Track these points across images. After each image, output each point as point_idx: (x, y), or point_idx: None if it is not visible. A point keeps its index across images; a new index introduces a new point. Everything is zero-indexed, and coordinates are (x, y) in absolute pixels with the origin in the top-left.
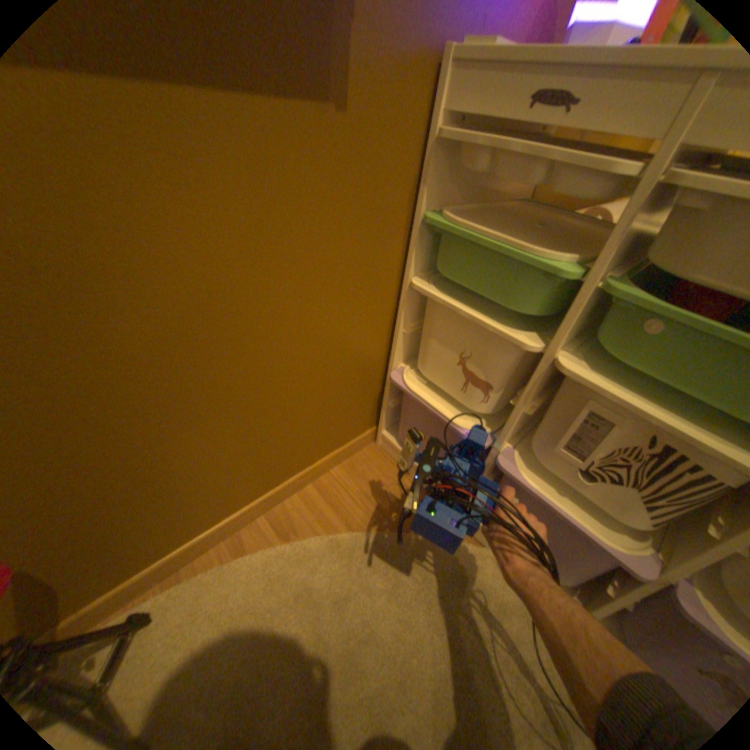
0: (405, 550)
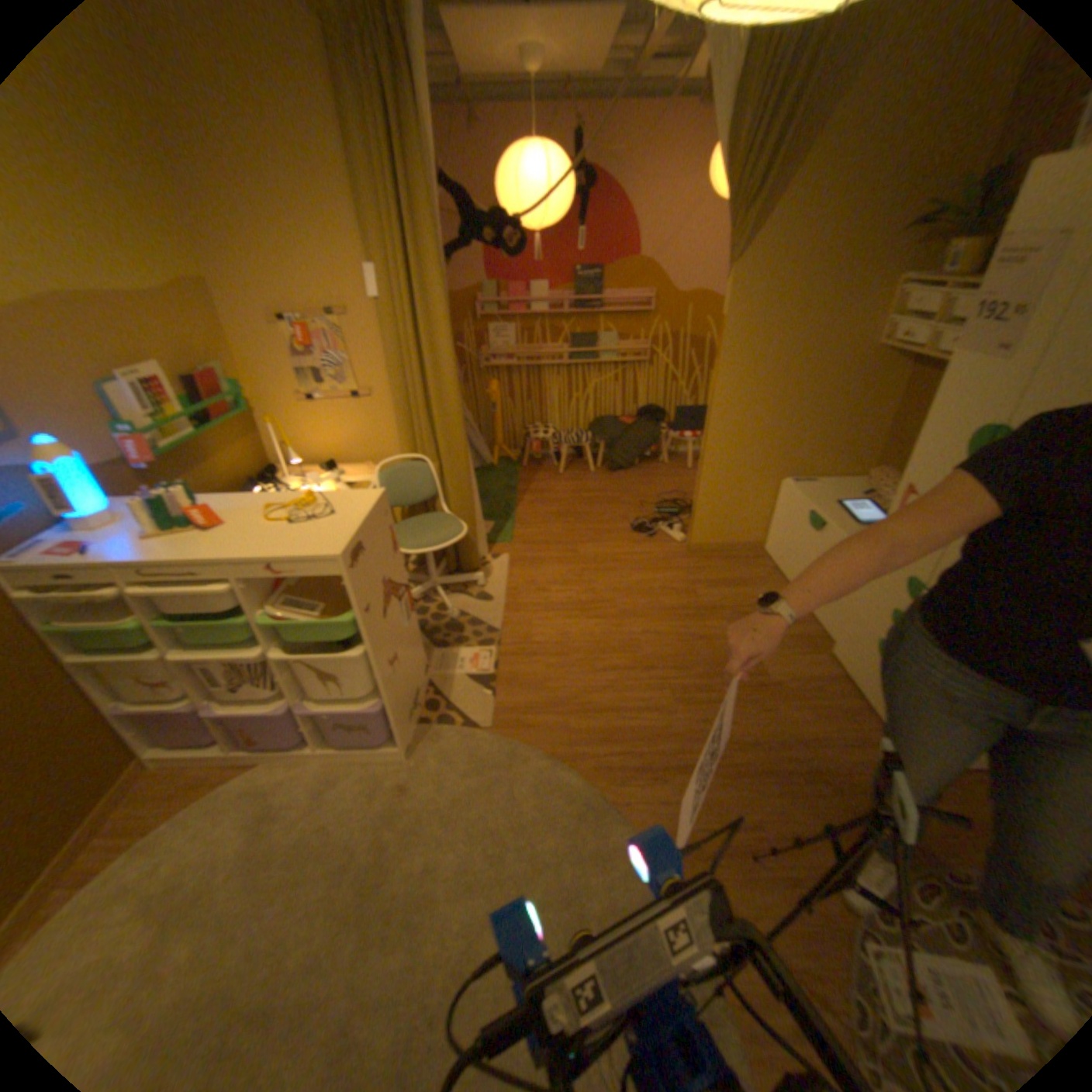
0: (196, 811)
